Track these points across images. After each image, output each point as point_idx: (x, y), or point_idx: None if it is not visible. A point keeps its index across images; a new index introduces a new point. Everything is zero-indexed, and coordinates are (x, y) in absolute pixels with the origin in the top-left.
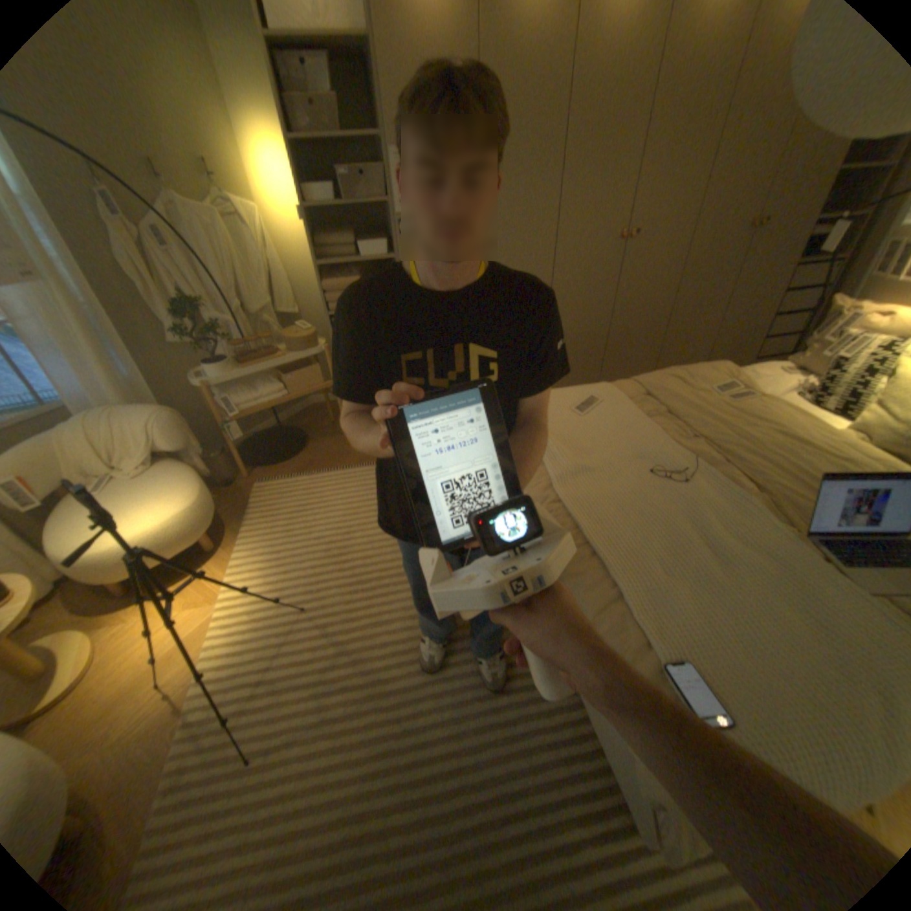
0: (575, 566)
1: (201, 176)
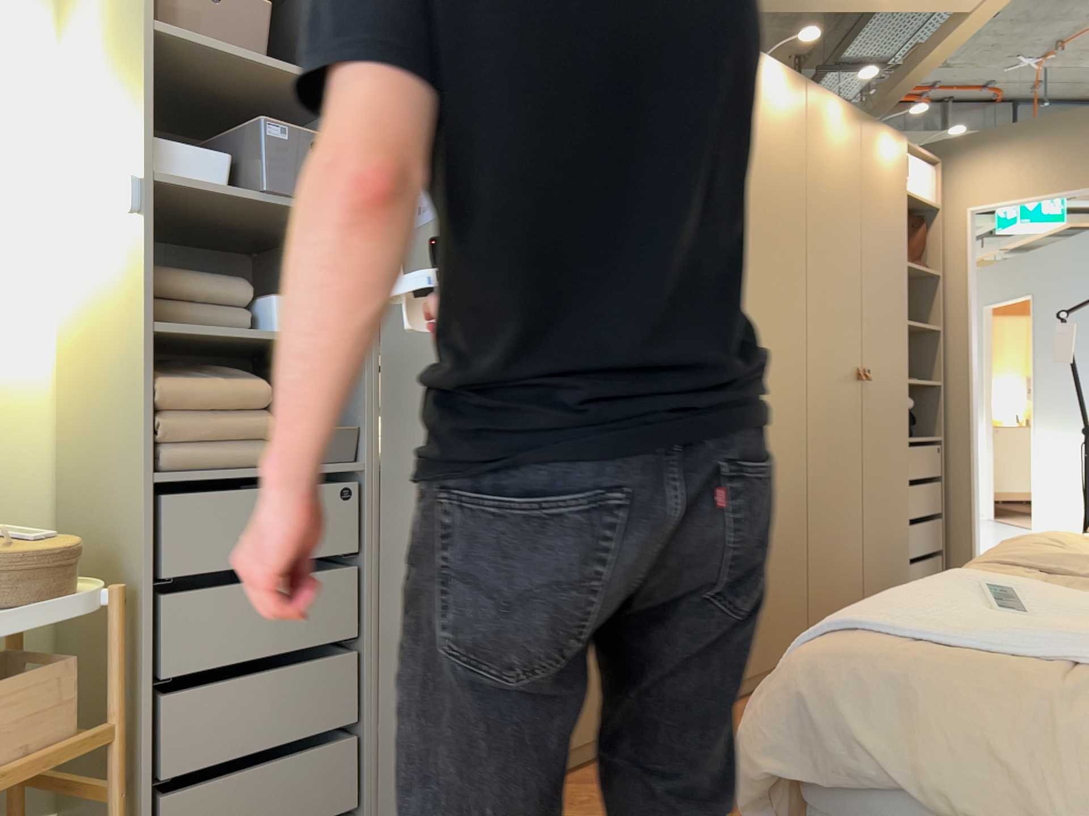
0: None
1: None
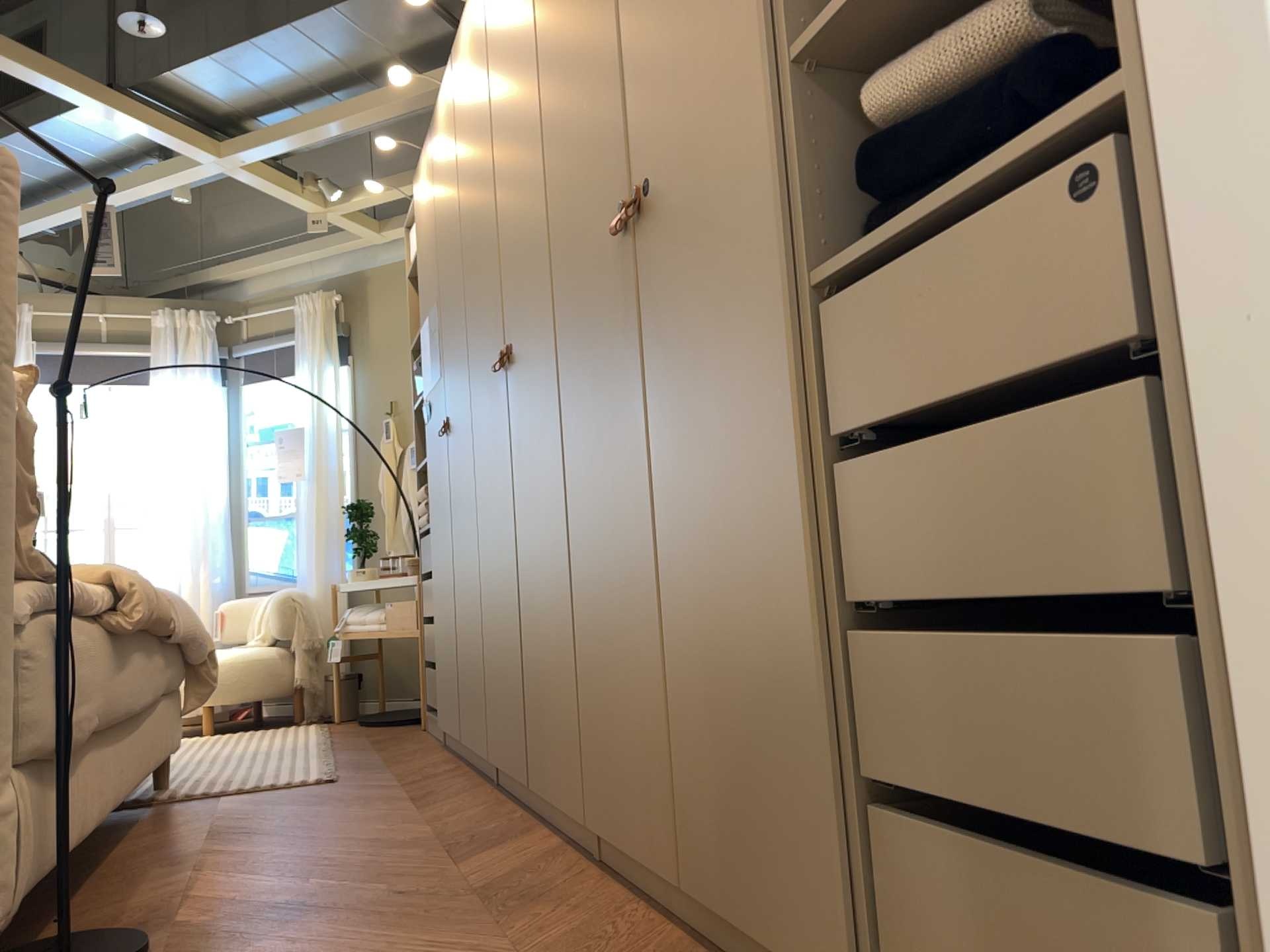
0: None
1: None
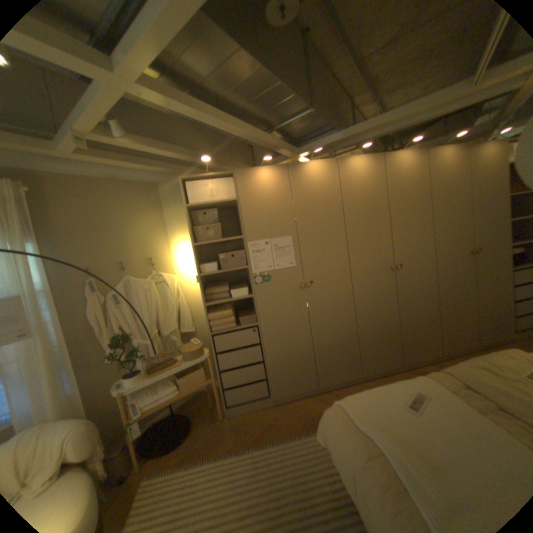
0: None
1: (149, 266)
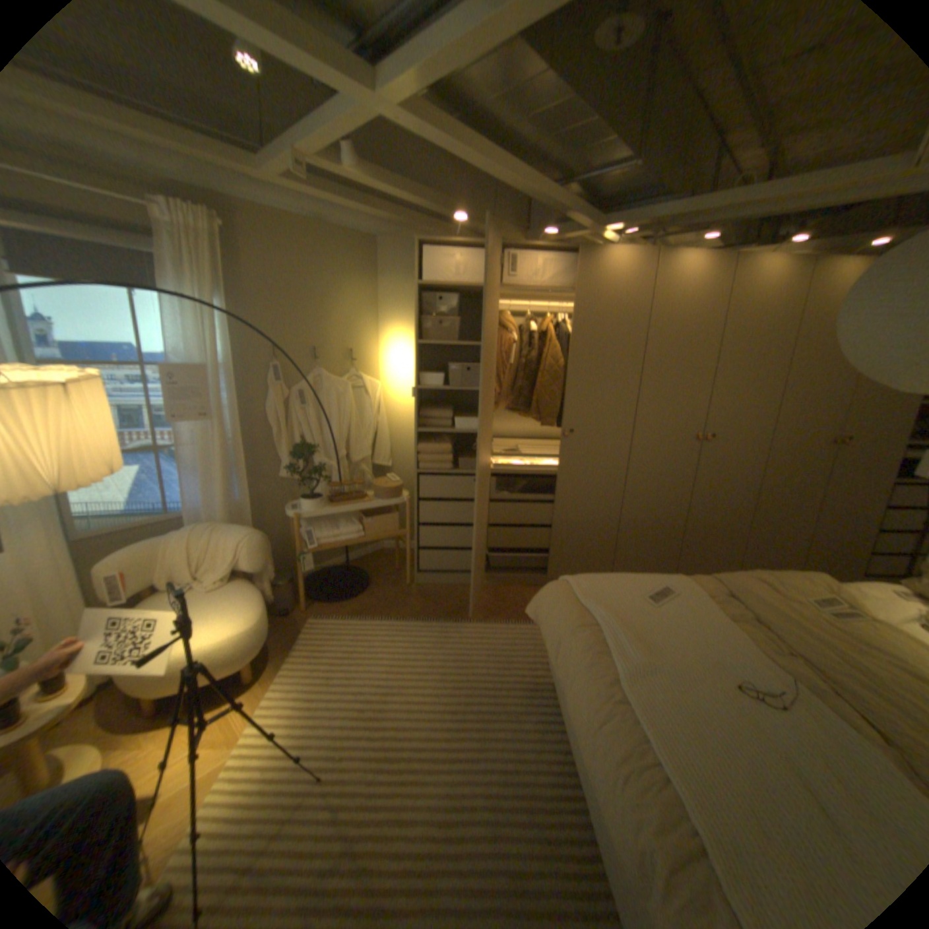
0: (644, 793)
1: (346, 360)
